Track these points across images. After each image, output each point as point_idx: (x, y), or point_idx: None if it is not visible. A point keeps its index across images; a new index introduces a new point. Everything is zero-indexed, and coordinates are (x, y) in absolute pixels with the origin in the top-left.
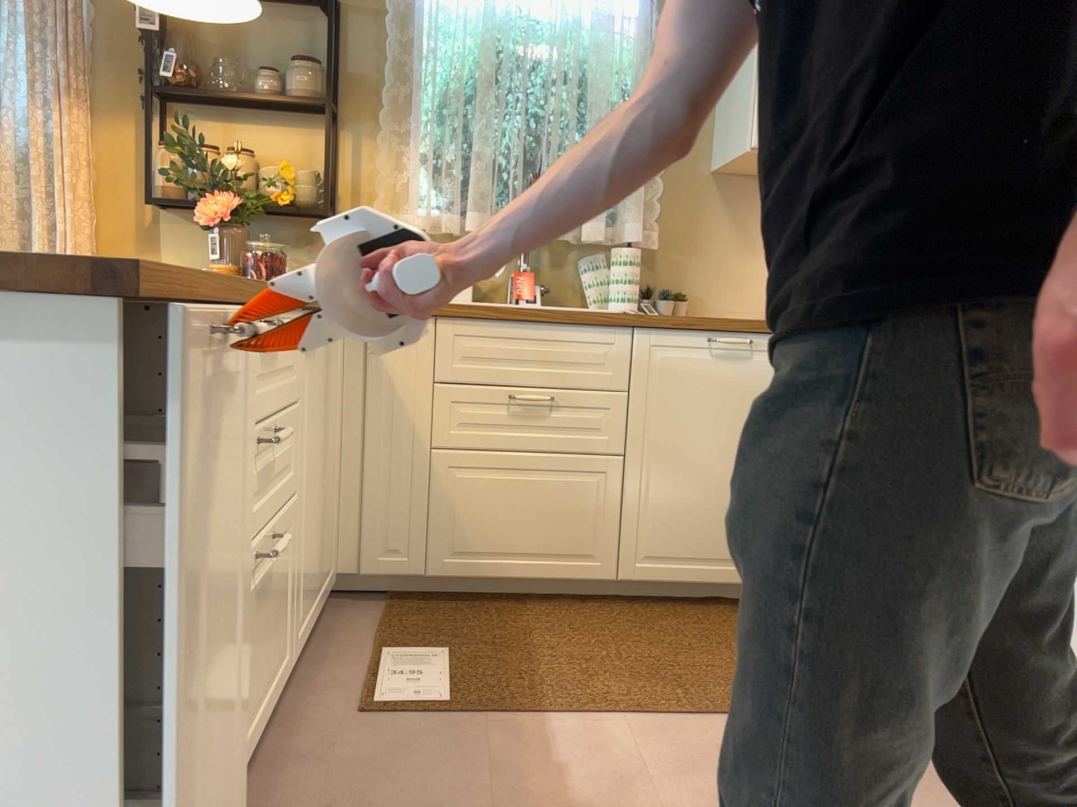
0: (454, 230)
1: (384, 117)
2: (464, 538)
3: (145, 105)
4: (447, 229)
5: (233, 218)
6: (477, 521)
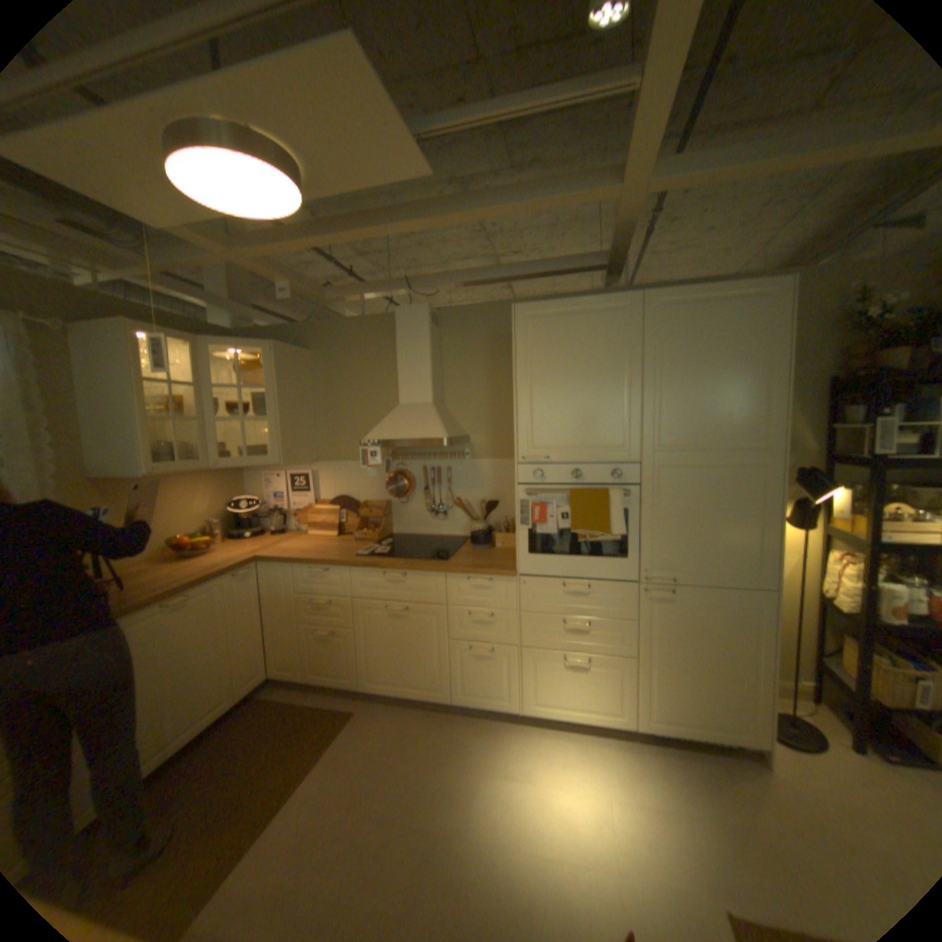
0: None
1: None
2: None
3: None
4: None
5: None
6: None
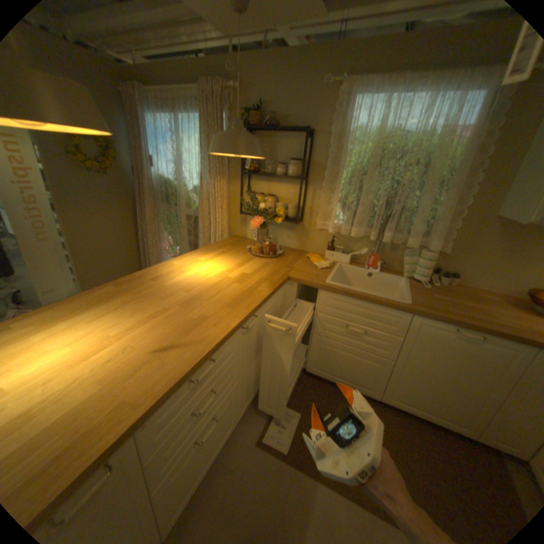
0: (346, 233)
1: (324, 182)
2: (321, 365)
3: (242, 174)
4: (342, 233)
5: (262, 225)
6: (326, 362)
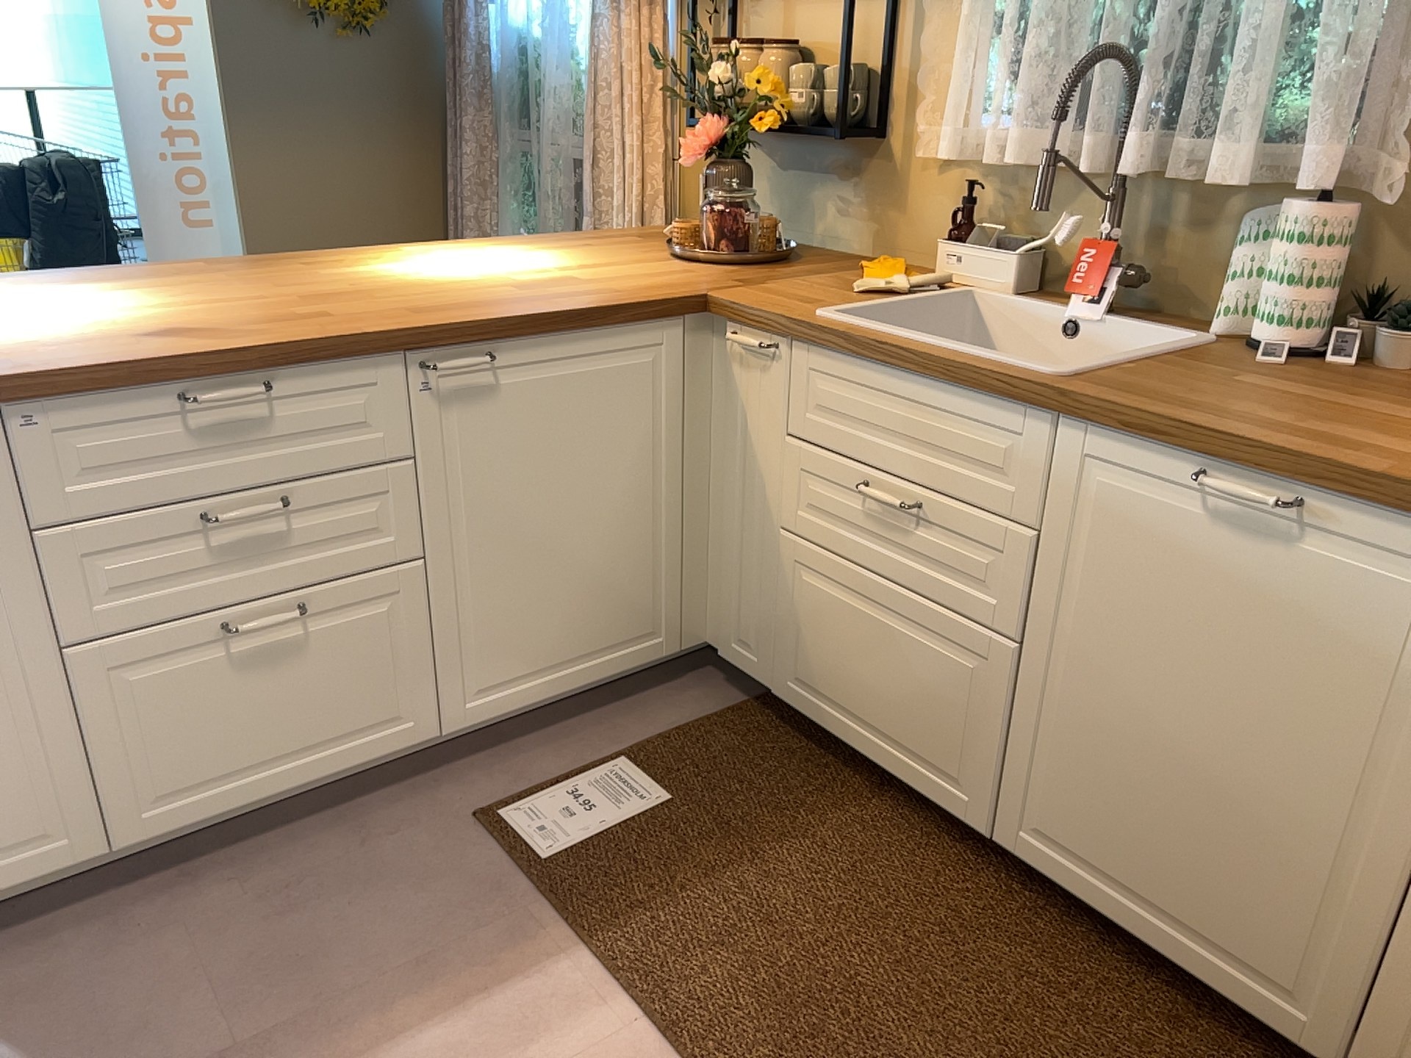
0: (999, 162)
1: None
2: (809, 664)
3: None
4: (986, 161)
5: (724, 150)
6: (822, 650)
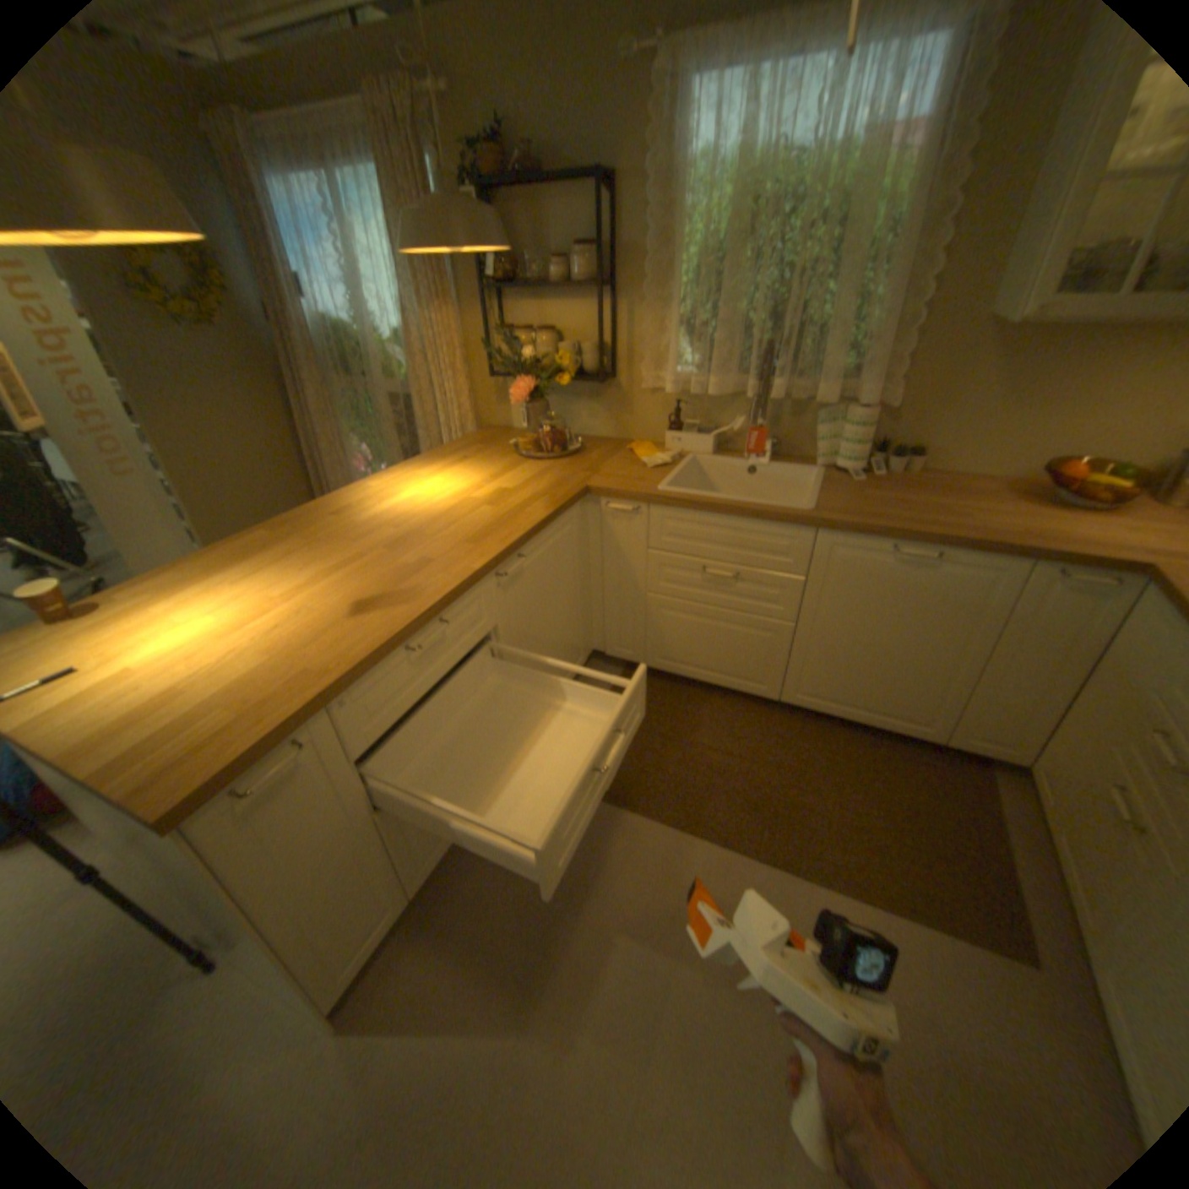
0: (699, 392)
1: (646, 286)
2: (668, 650)
3: (484, 291)
4: (692, 392)
5: (533, 393)
6: (677, 643)
